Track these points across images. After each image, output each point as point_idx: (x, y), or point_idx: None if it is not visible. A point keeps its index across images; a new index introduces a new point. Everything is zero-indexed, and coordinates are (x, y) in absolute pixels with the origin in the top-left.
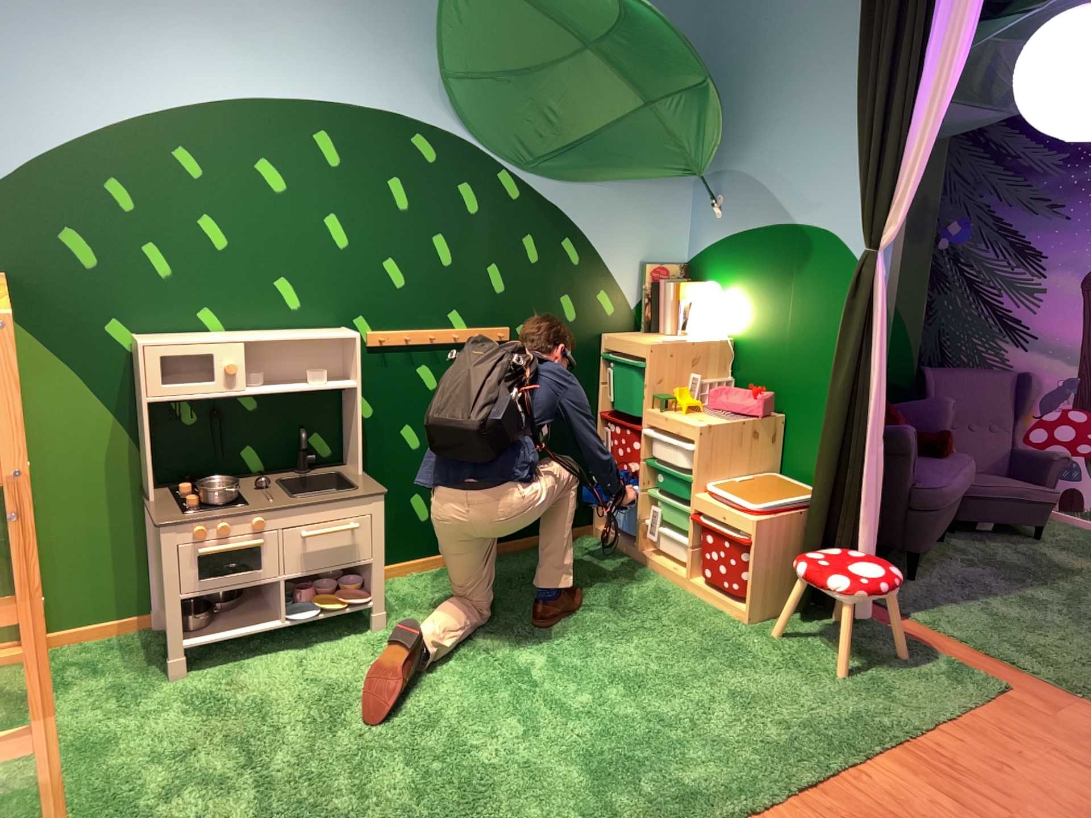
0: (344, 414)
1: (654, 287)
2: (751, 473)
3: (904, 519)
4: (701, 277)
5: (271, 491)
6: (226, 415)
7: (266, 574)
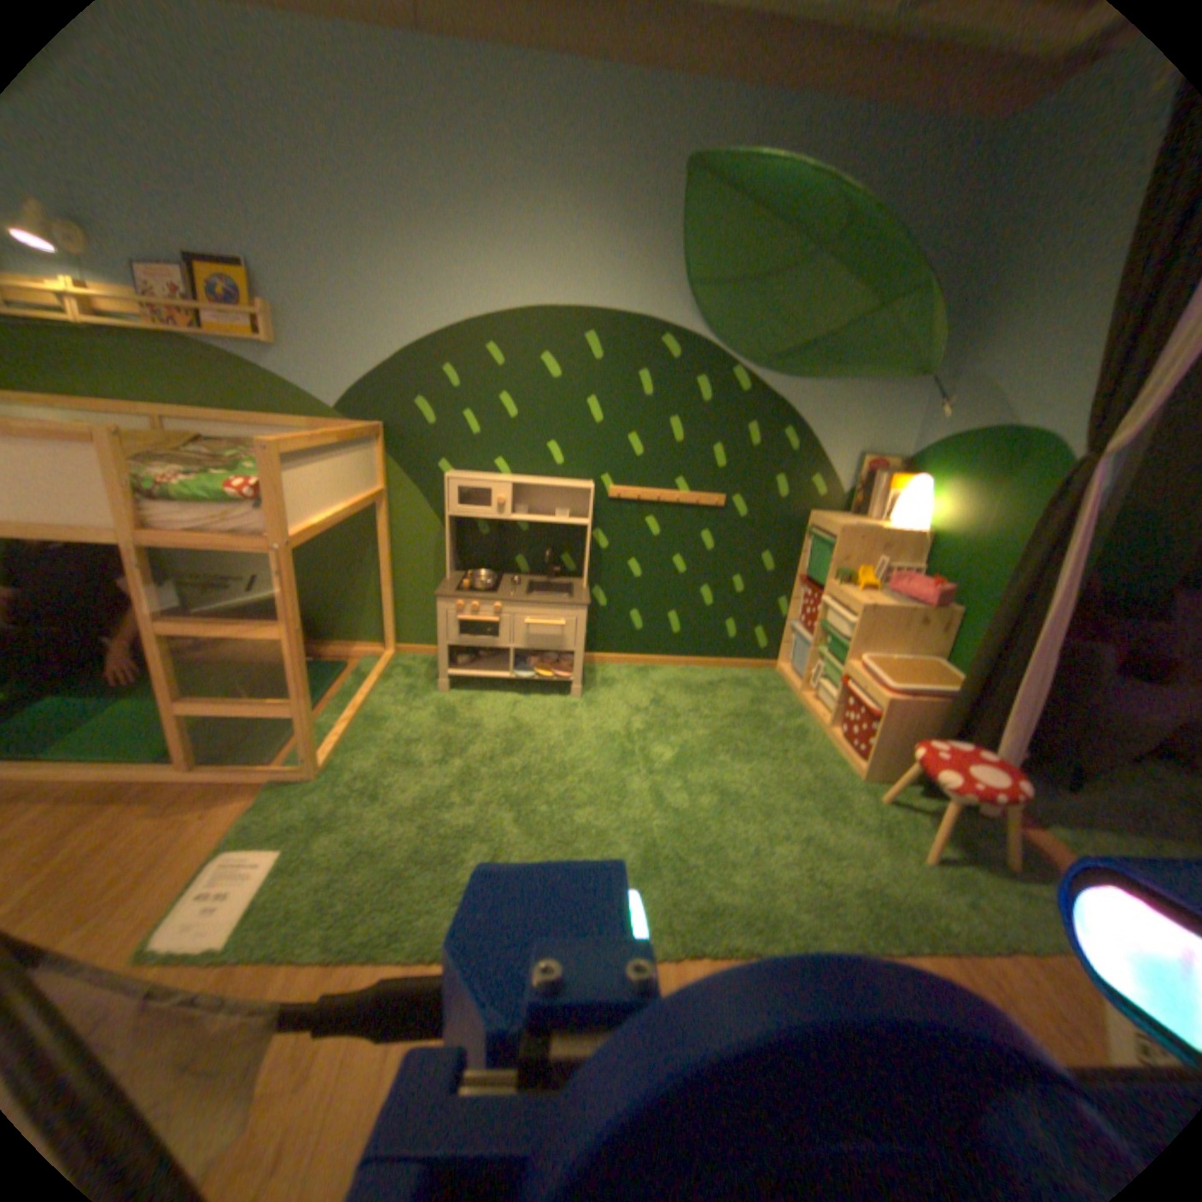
0: (582, 541)
1: (869, 472)
2: (915, 654)
3: (1083, 737)
4: (920, 467)
5: (514, 585)
6: (499, 529)
7: (495, 641)
